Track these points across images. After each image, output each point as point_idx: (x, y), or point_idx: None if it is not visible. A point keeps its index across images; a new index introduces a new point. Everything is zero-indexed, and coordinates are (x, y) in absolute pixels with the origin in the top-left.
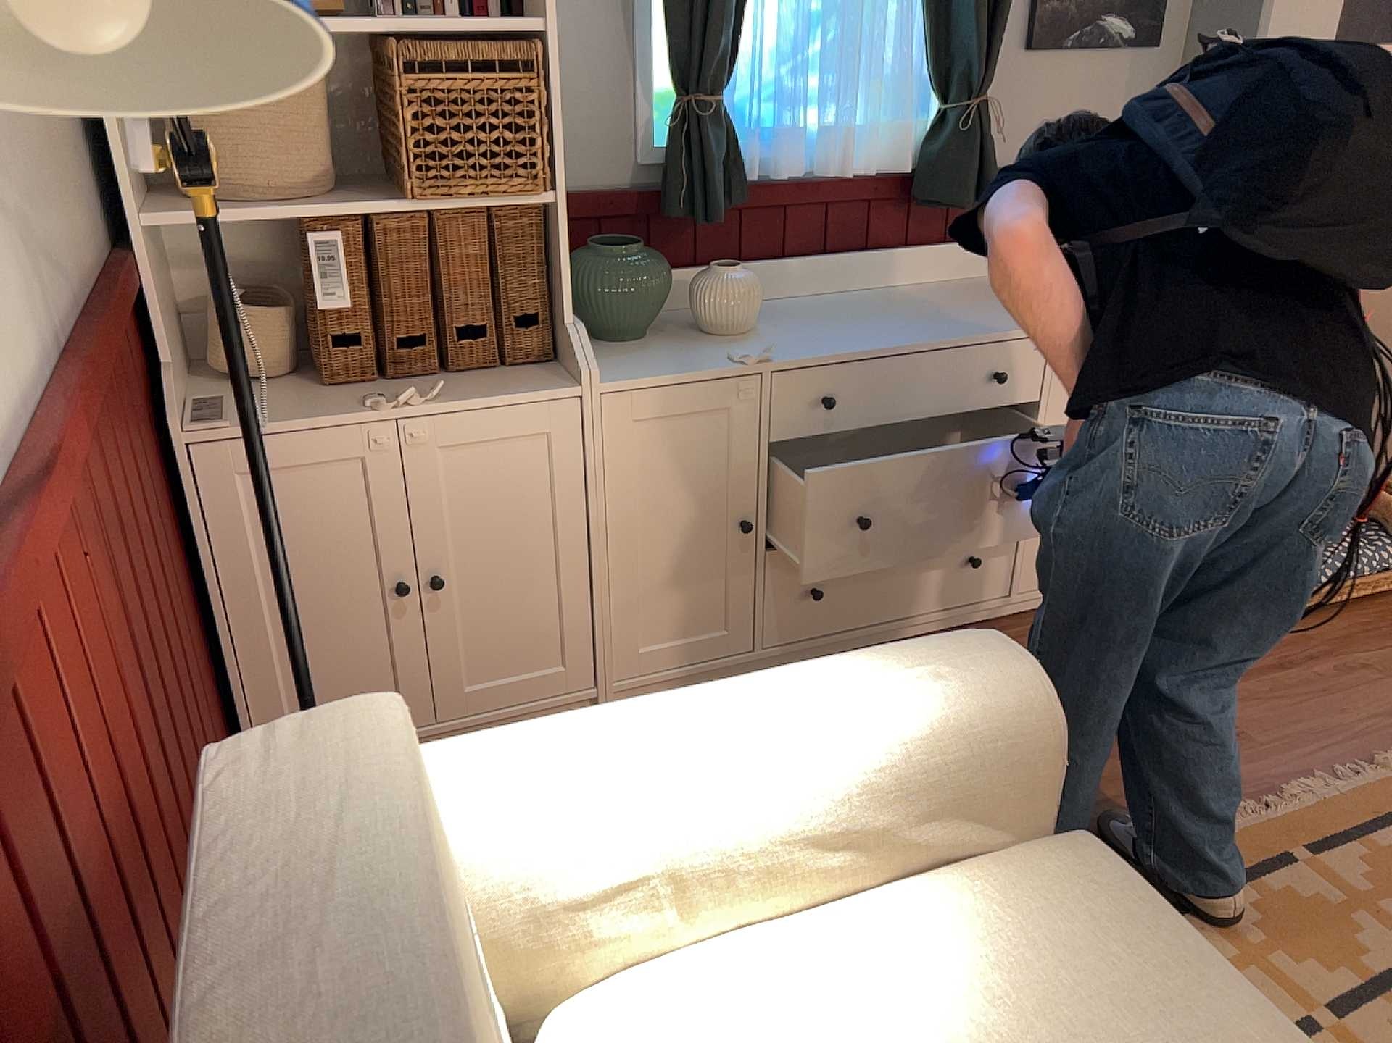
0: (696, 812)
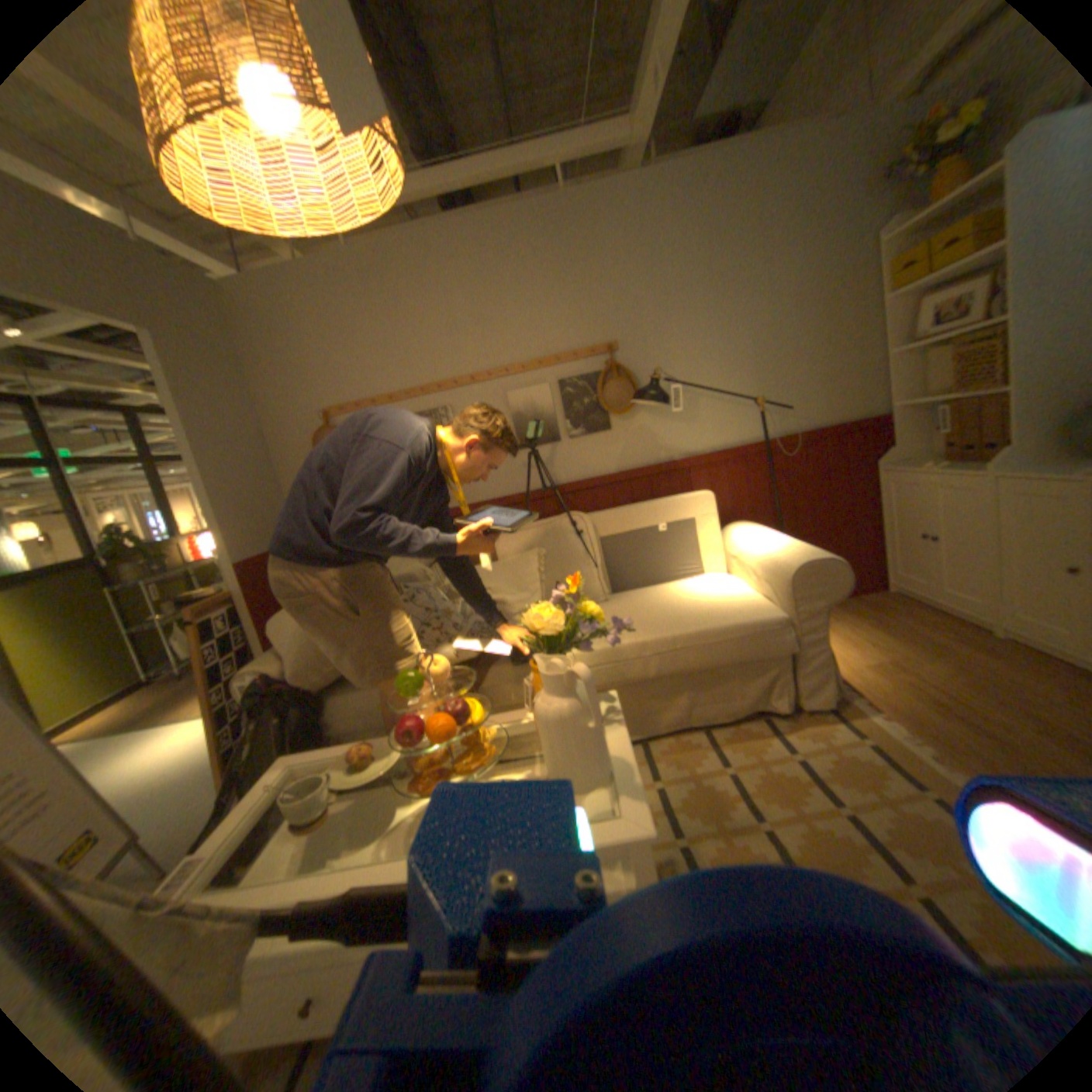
0: (746, 548)
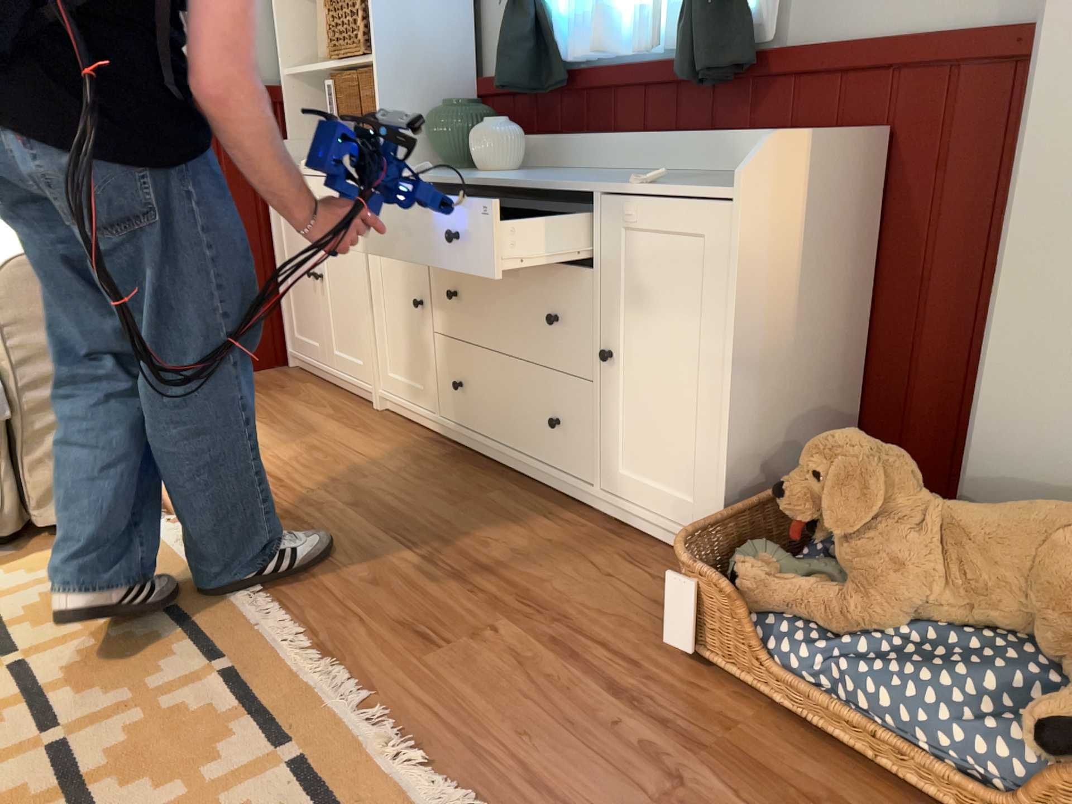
0: None
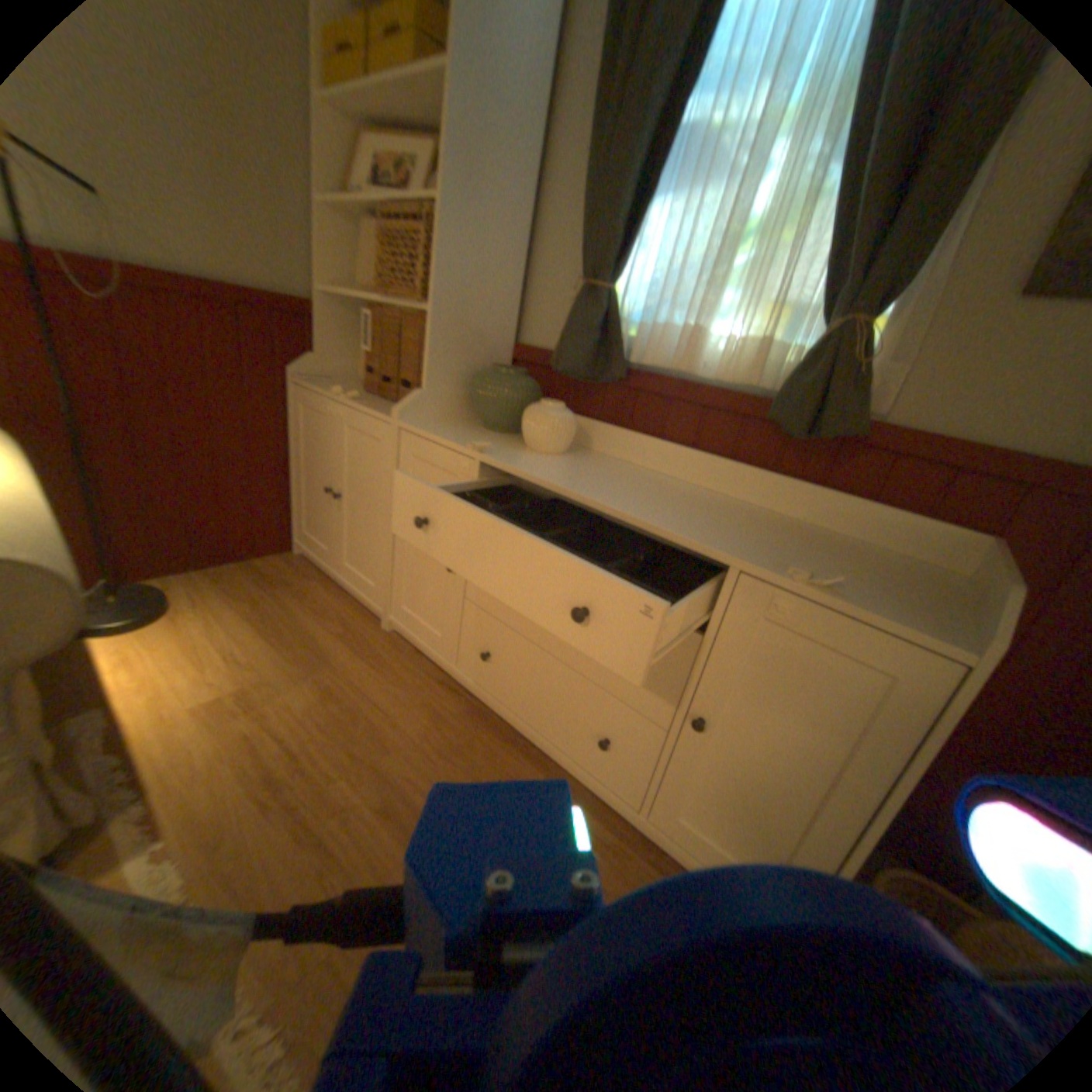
0: None
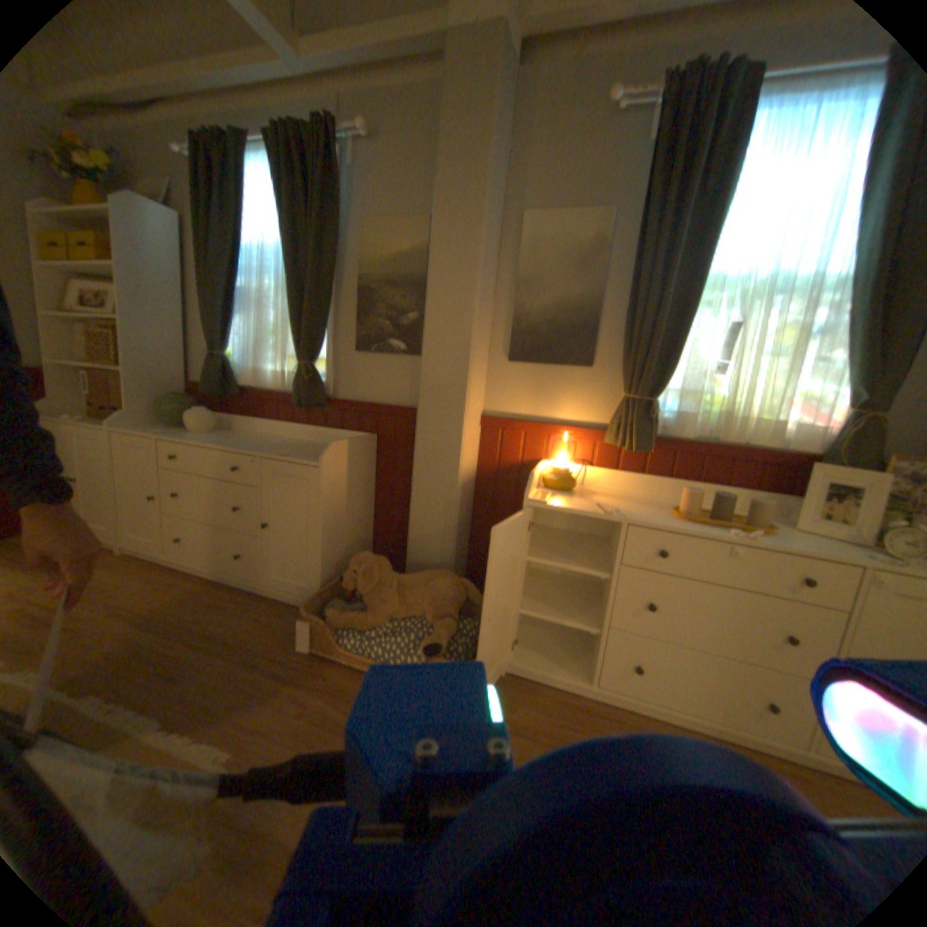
0: None
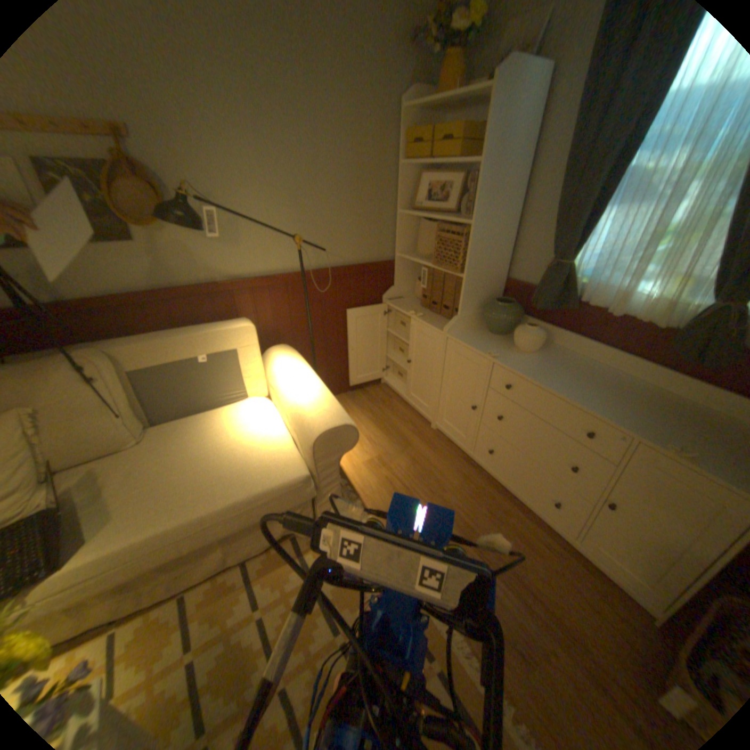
0: (282, 387)
